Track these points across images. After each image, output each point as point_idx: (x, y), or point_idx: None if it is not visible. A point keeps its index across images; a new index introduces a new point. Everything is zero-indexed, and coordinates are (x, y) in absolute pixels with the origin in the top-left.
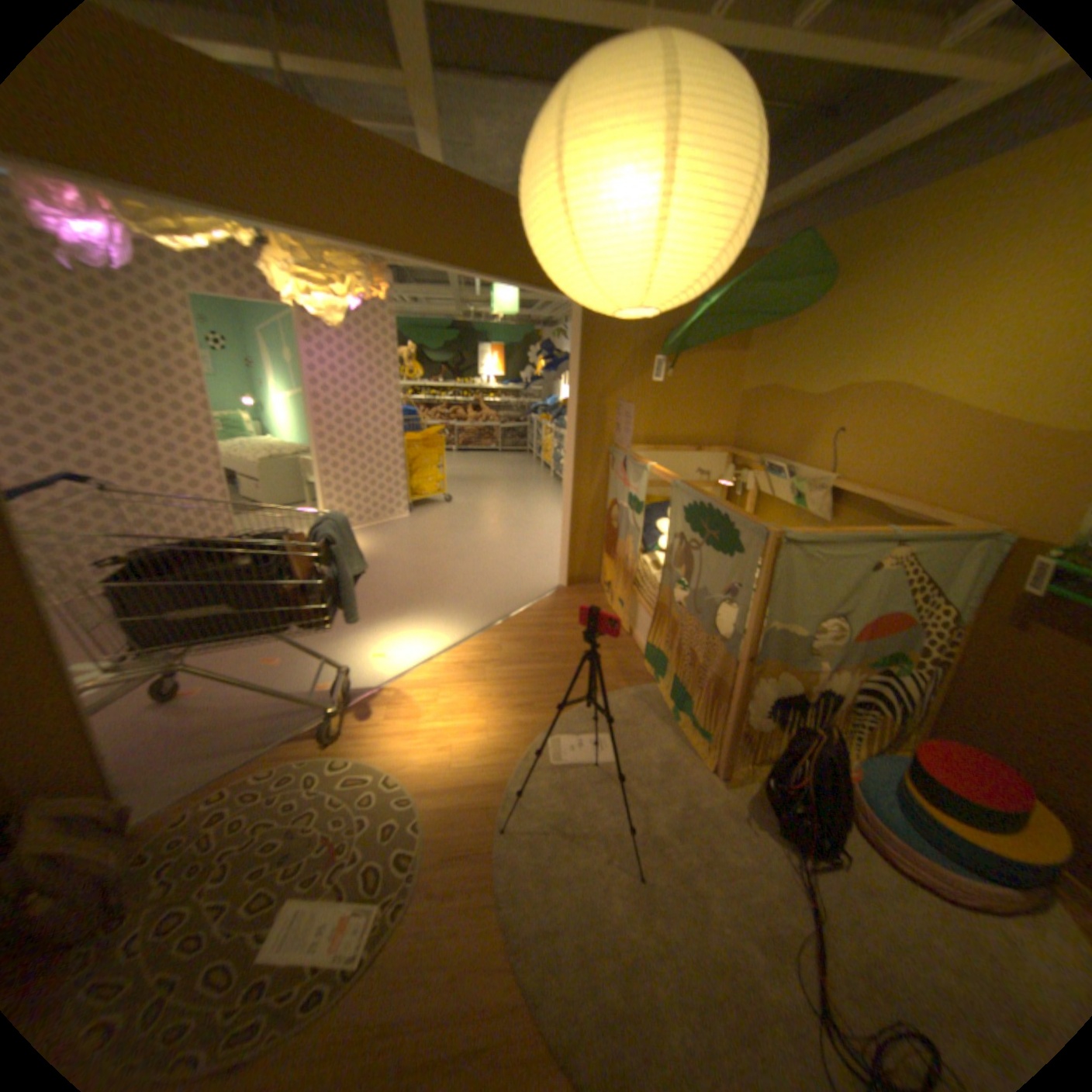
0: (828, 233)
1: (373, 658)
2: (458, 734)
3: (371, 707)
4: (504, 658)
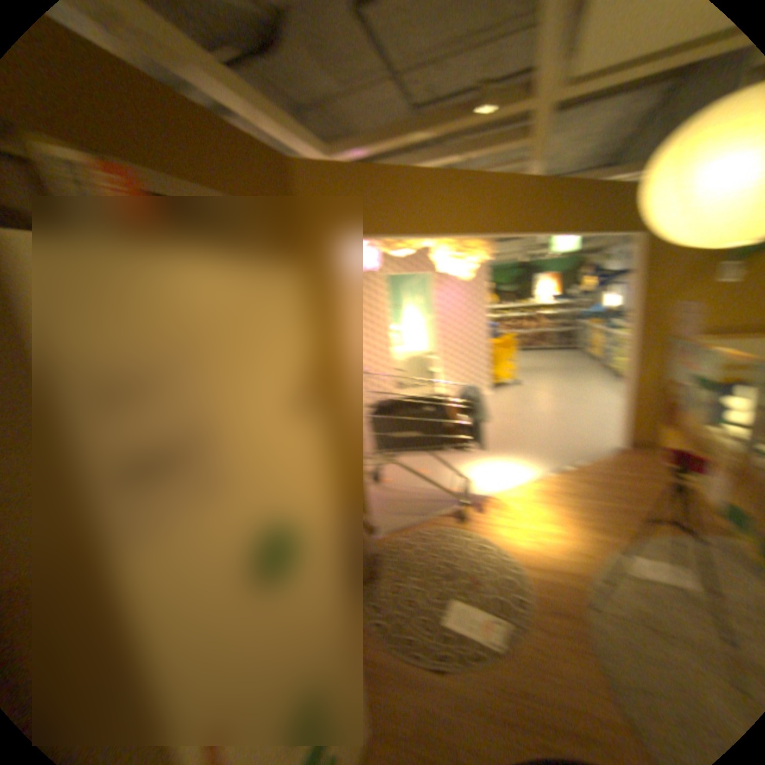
0: None
1: (482, 479)
2: (549, 537)
3: (486, 508)
4: (578, 494)
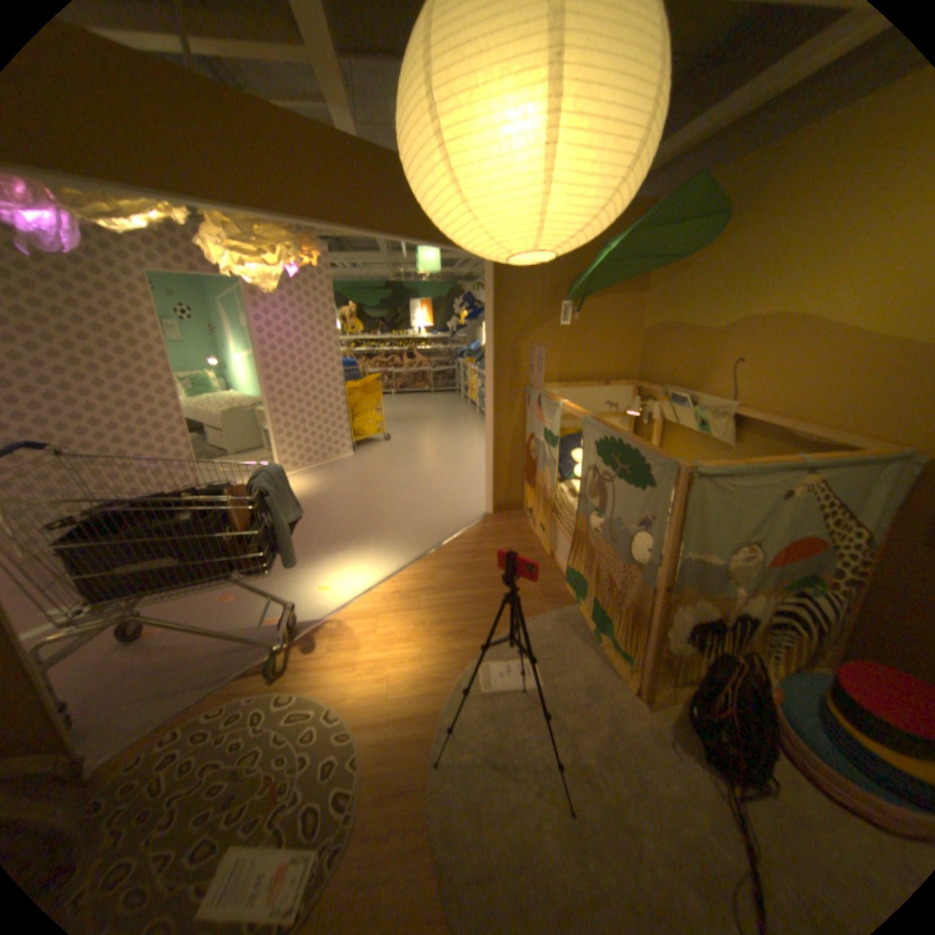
0: (717, 177)
1: (317, 590)
2: (394, 663)
3: (315, 639)
4: (436, 585)
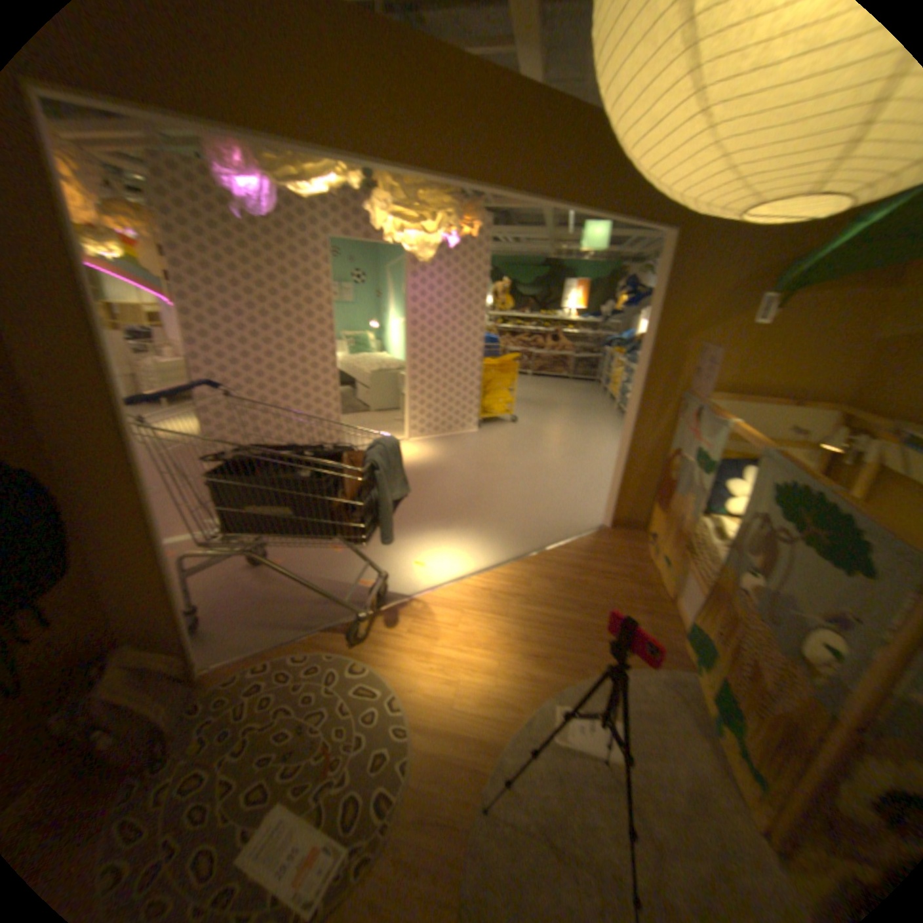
0: None
1: (412, 564)
2: (467, 670)
3: (398, 615)
4: (530, 594)
